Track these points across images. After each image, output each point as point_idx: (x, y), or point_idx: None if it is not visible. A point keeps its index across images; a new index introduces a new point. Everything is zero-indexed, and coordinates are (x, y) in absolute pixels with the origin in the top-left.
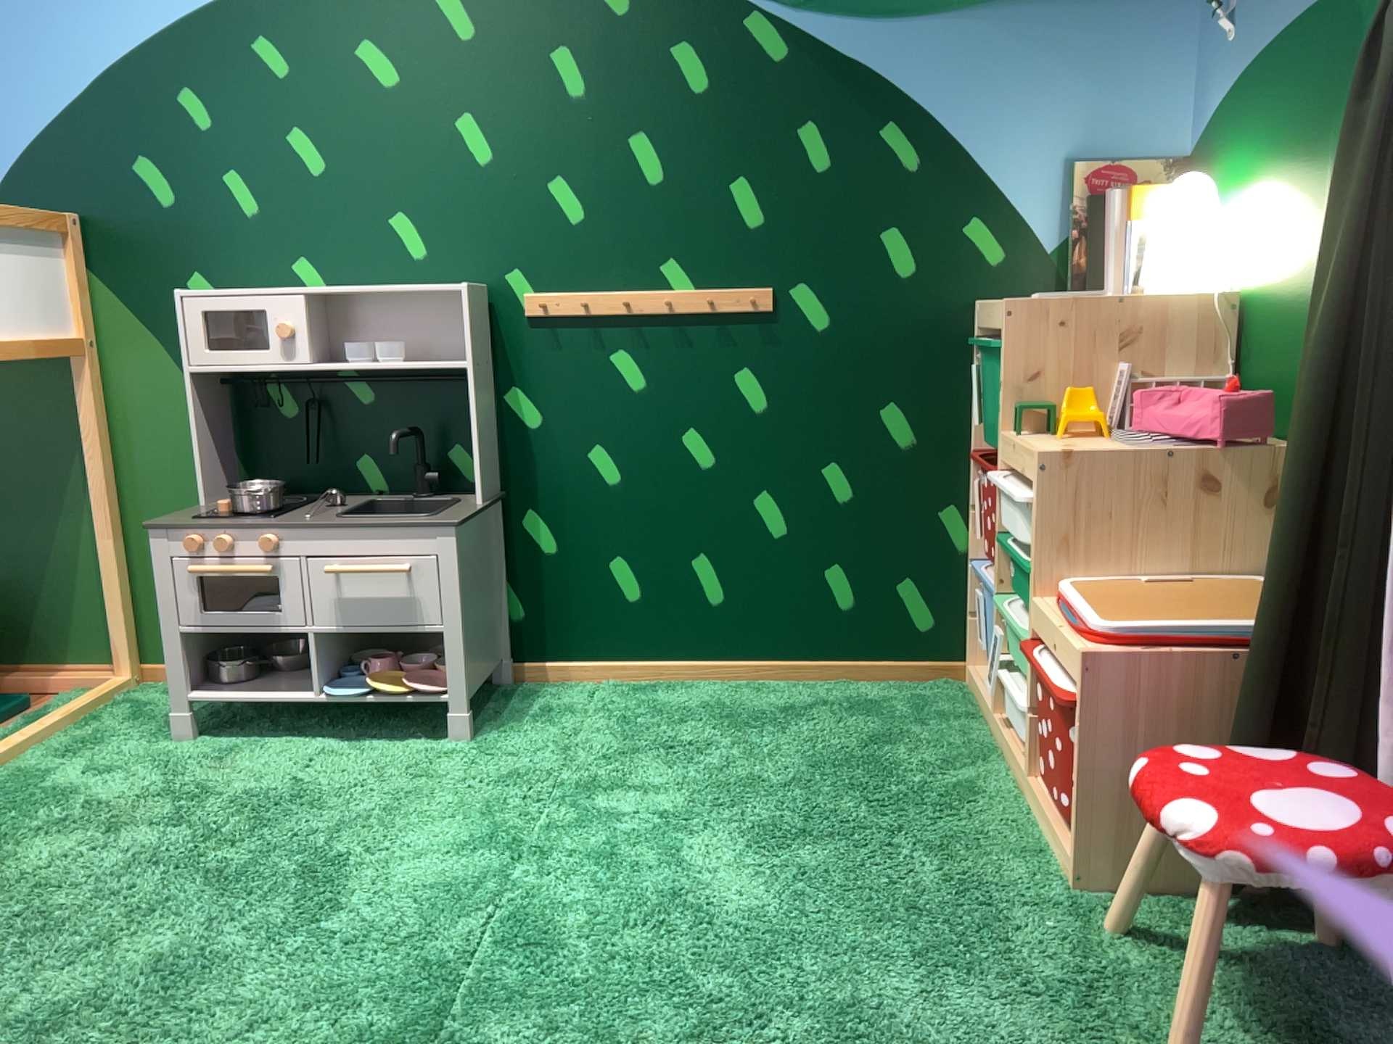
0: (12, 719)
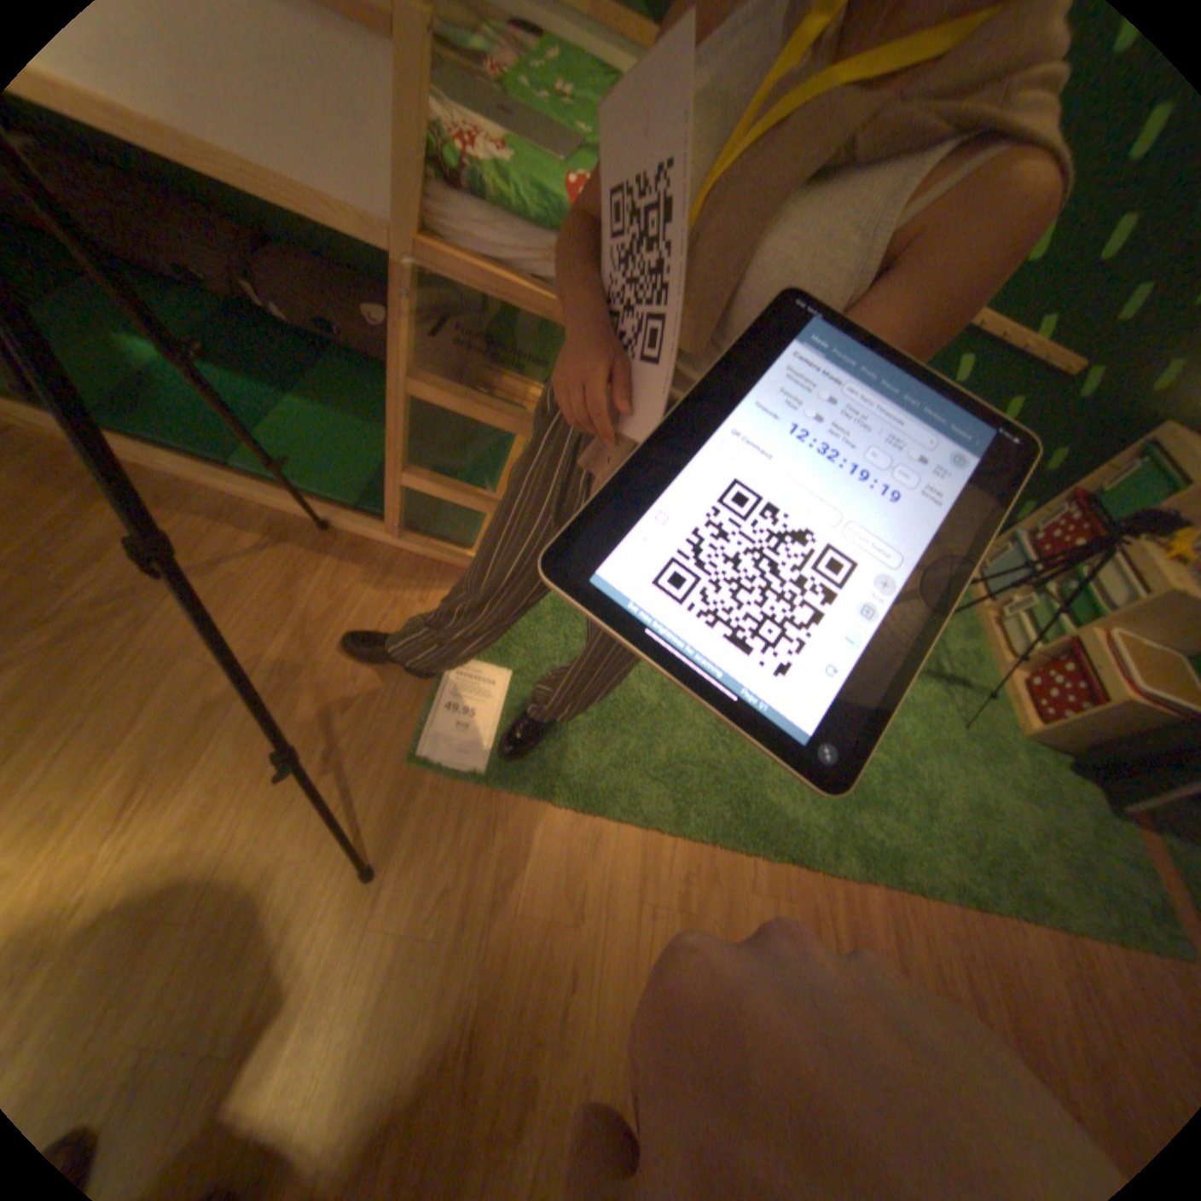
0: None
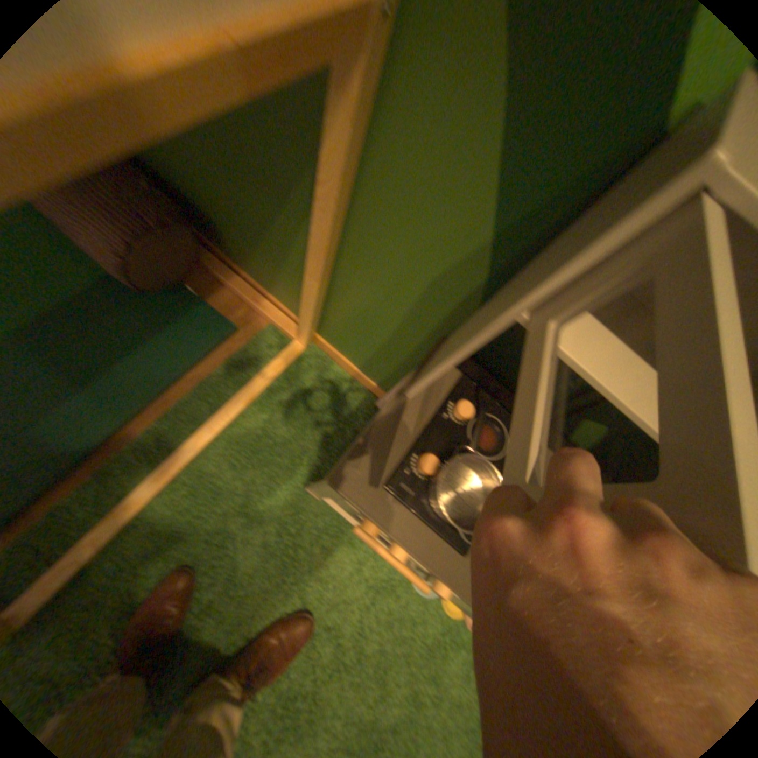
0: (221, 356)
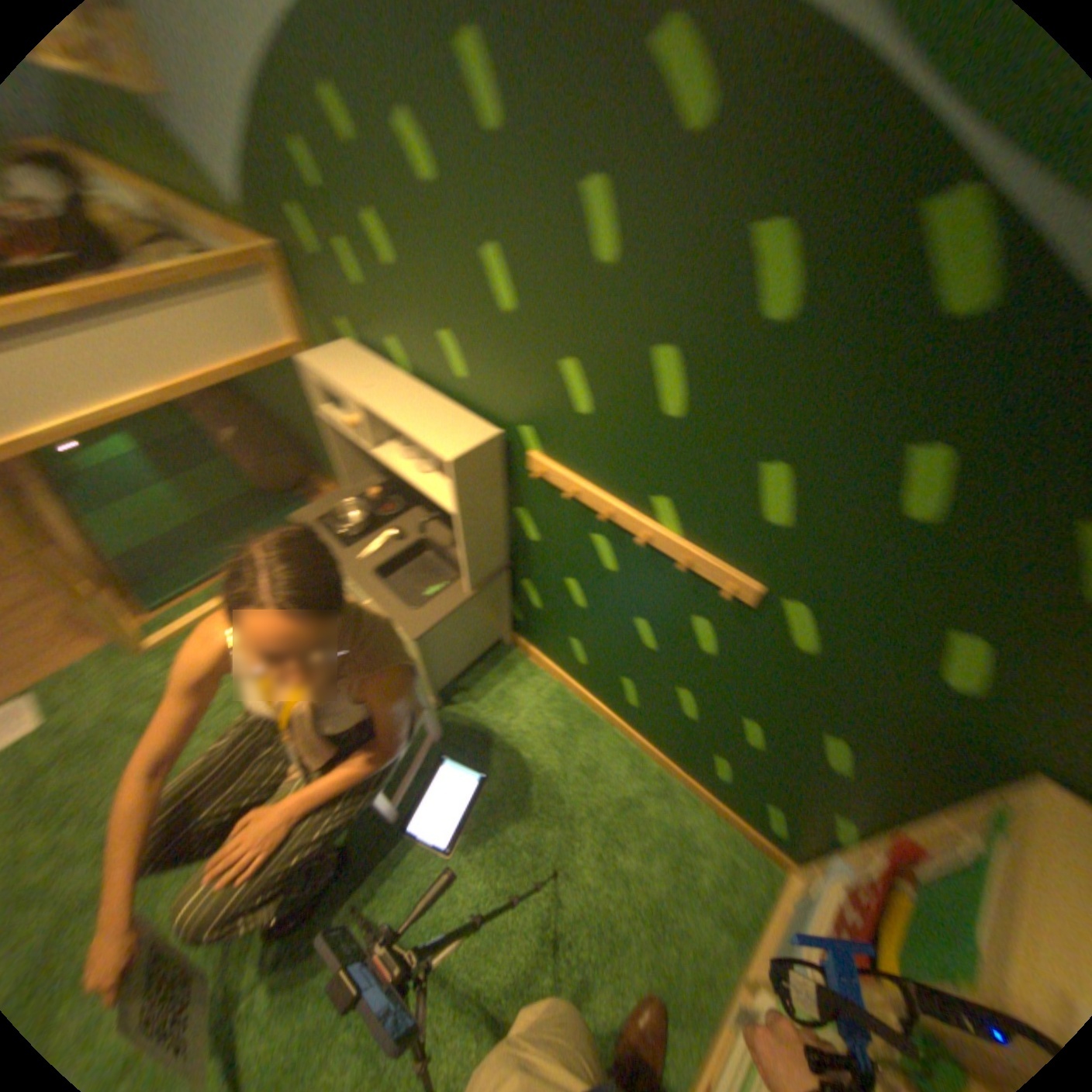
0: None
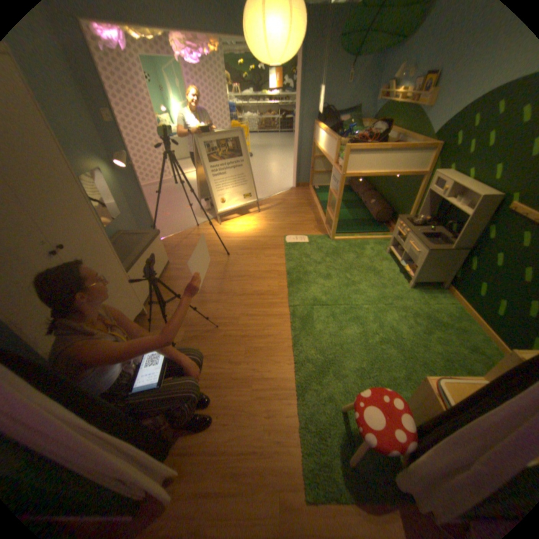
0: (382, 234)
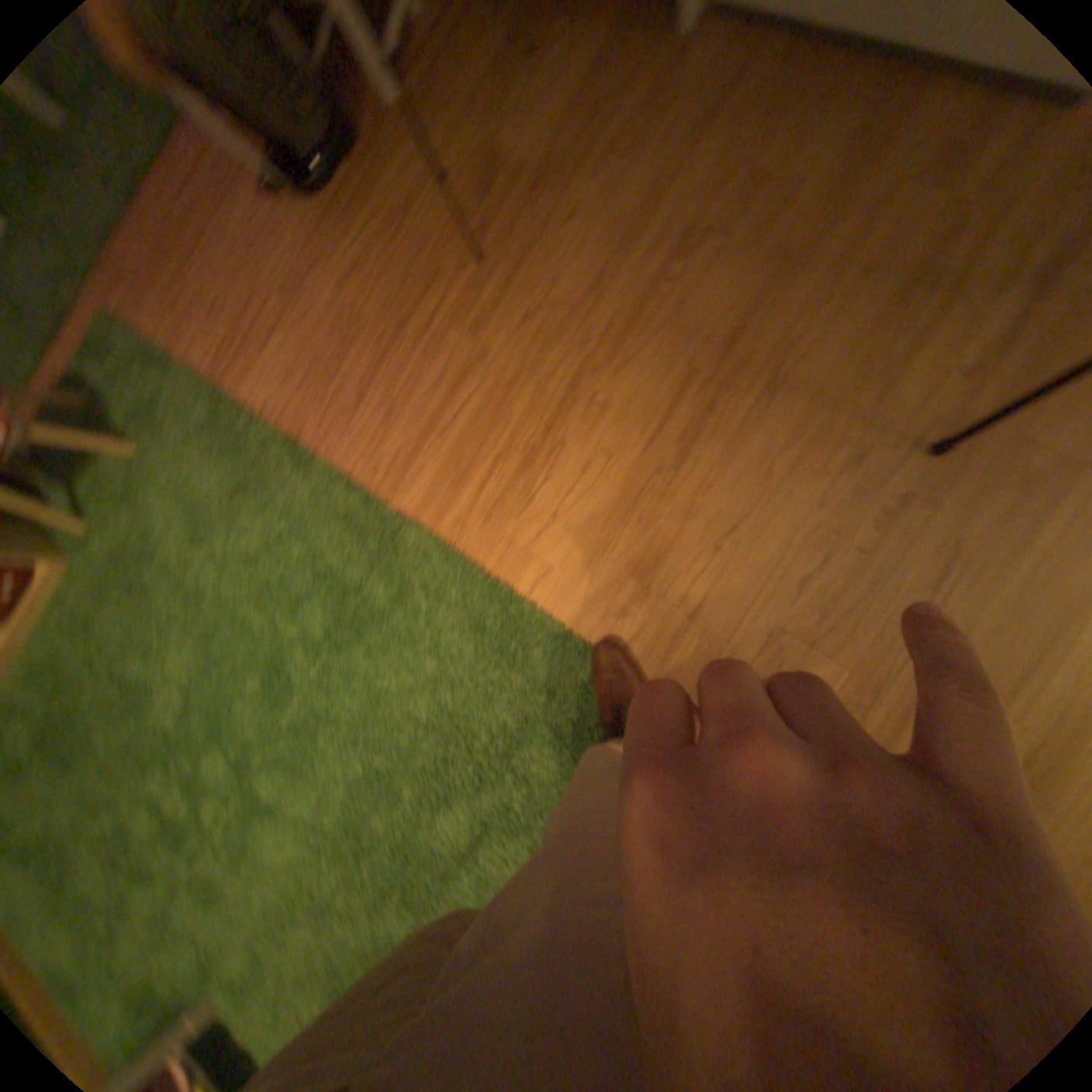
0: None
